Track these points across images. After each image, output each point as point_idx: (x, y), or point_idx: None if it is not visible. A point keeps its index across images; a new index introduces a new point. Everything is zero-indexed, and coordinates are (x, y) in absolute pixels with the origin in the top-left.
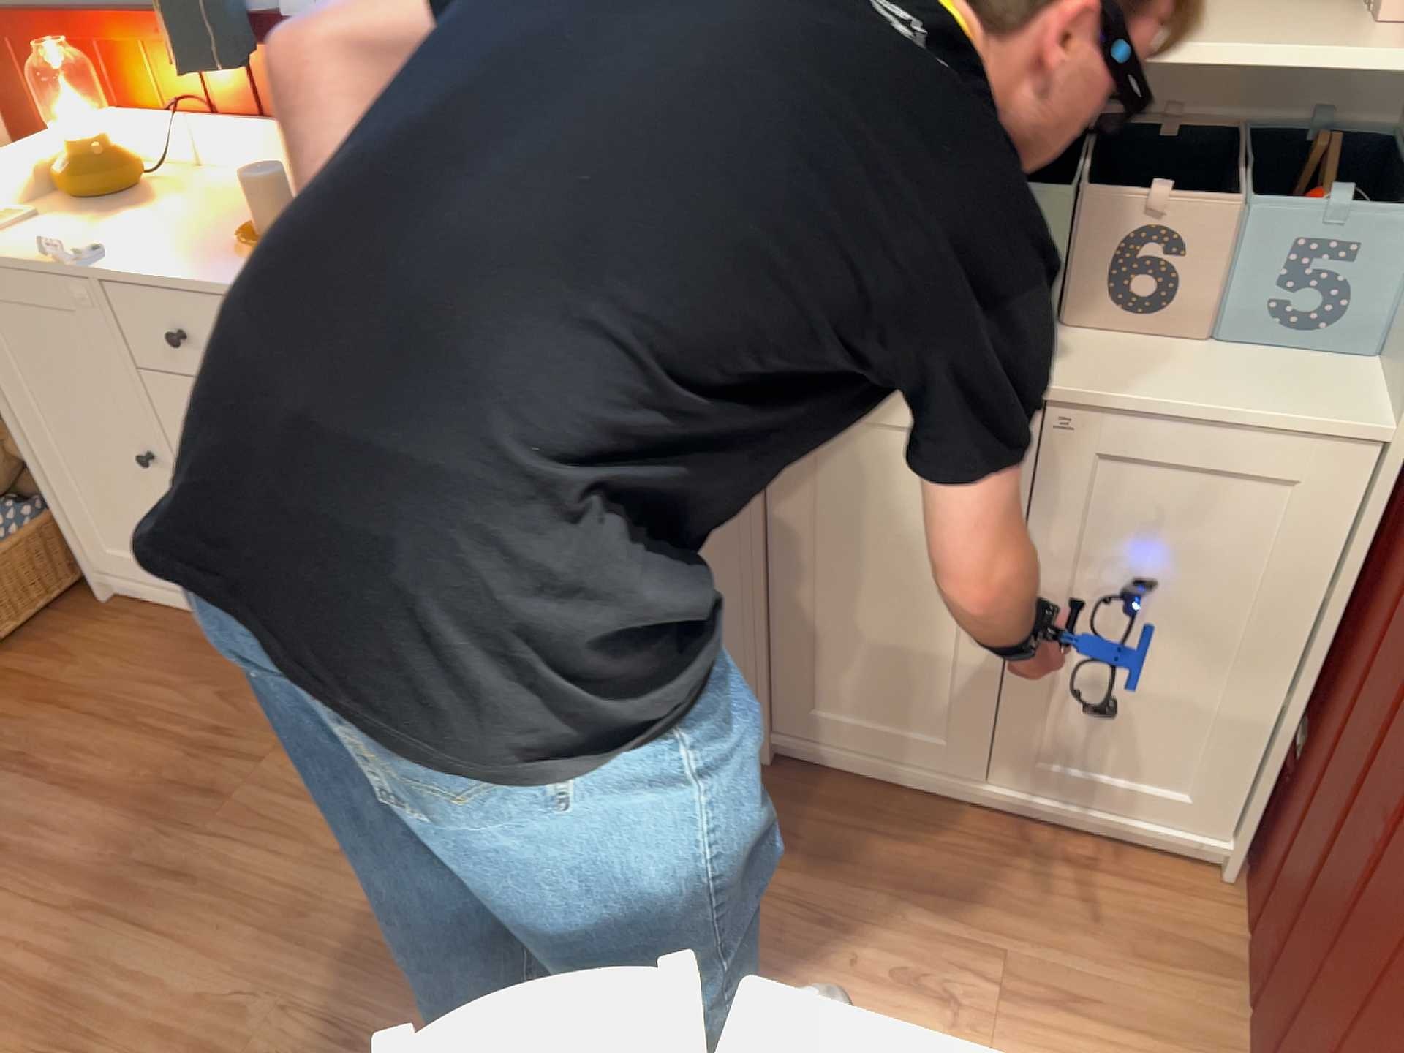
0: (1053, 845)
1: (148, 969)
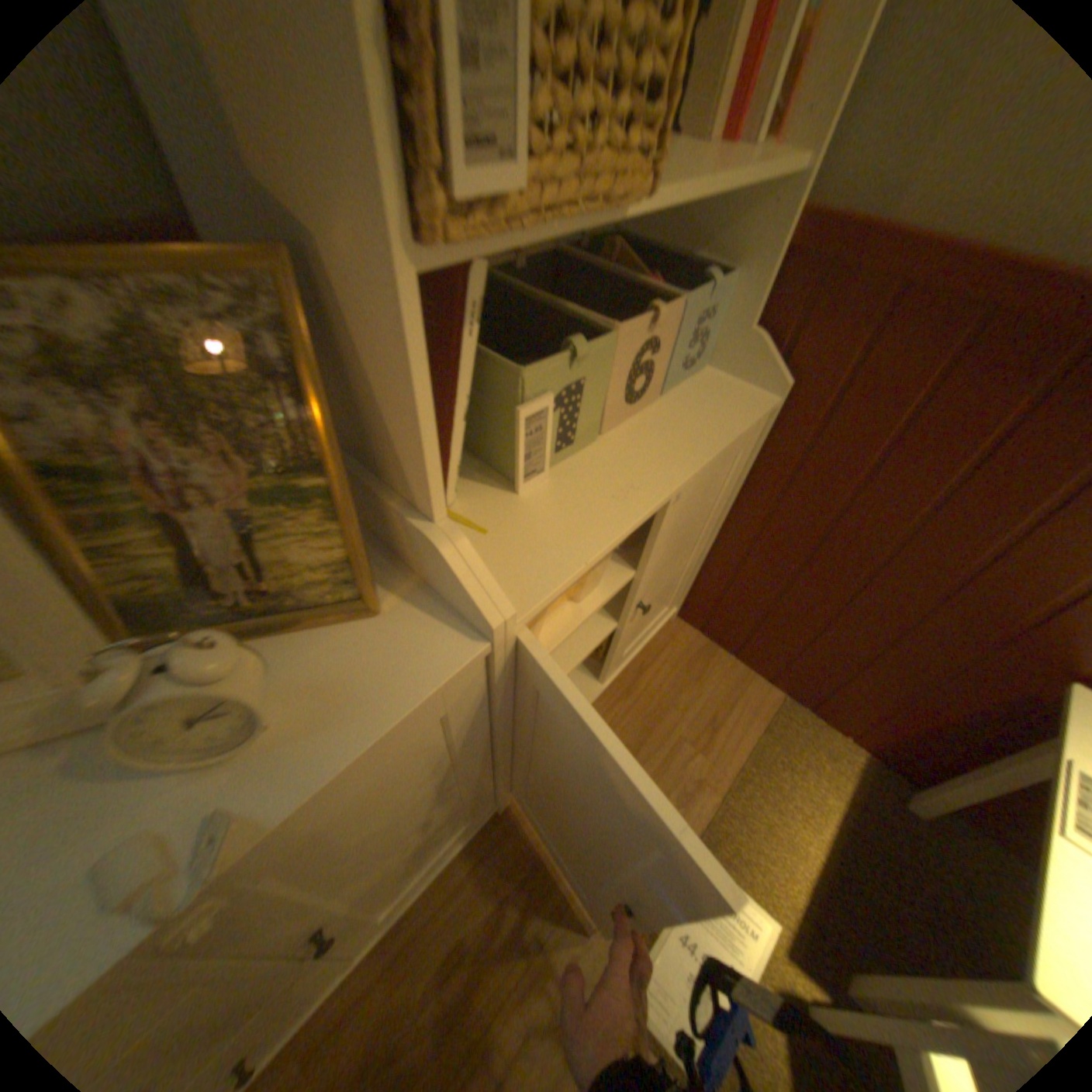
0: (632, 675)
1: None
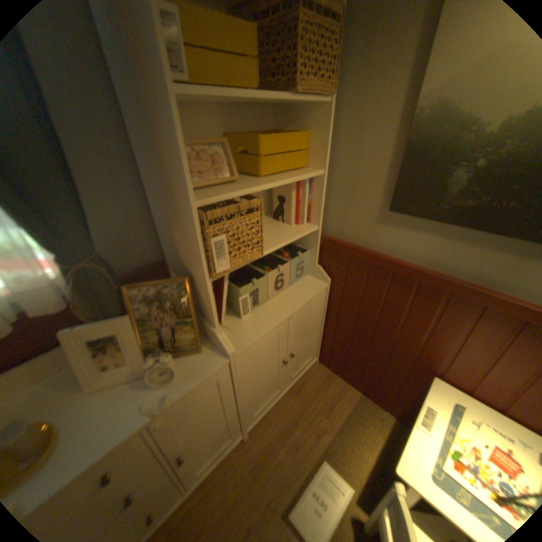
0: (299, 386)
1: None
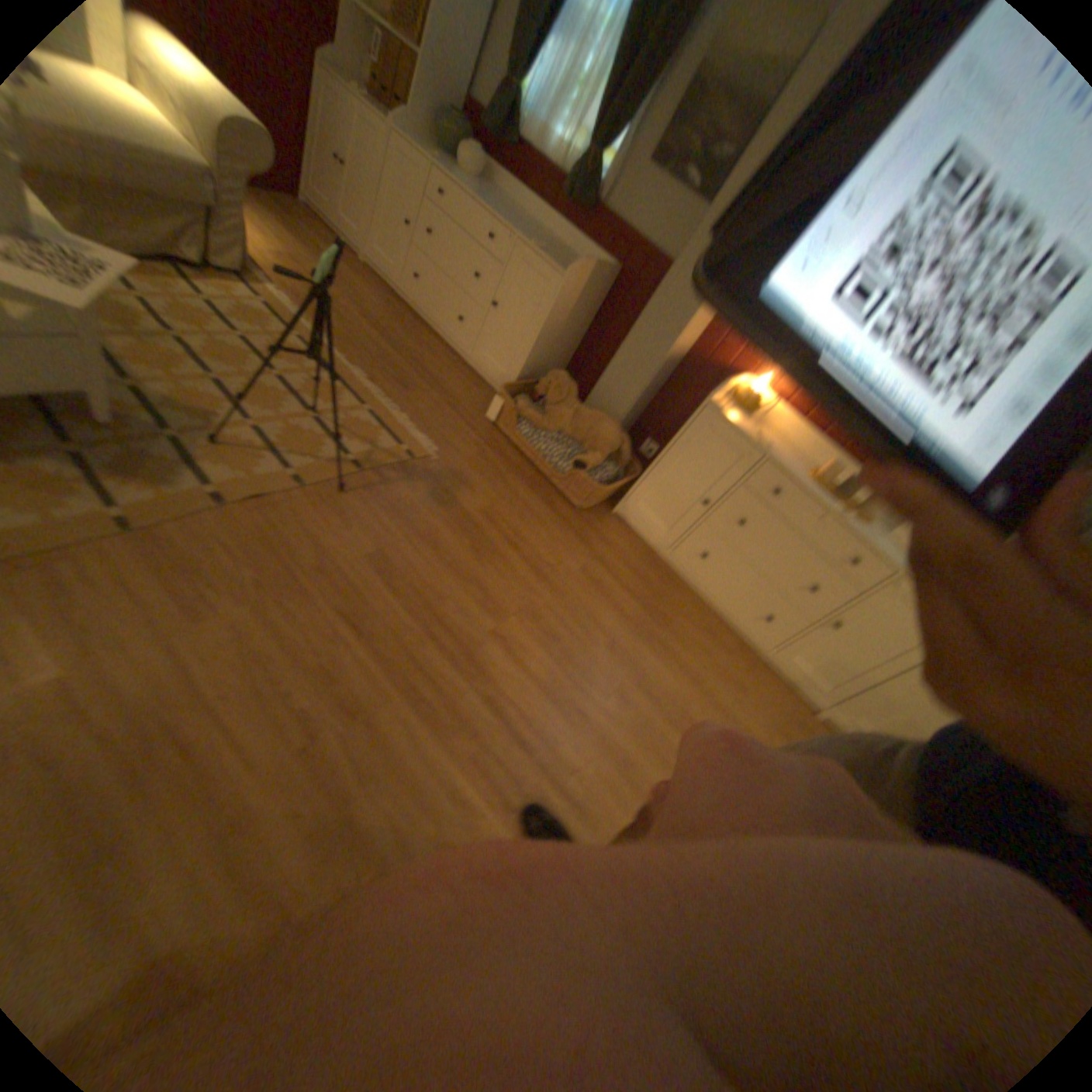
0: None
1: (657, 673)
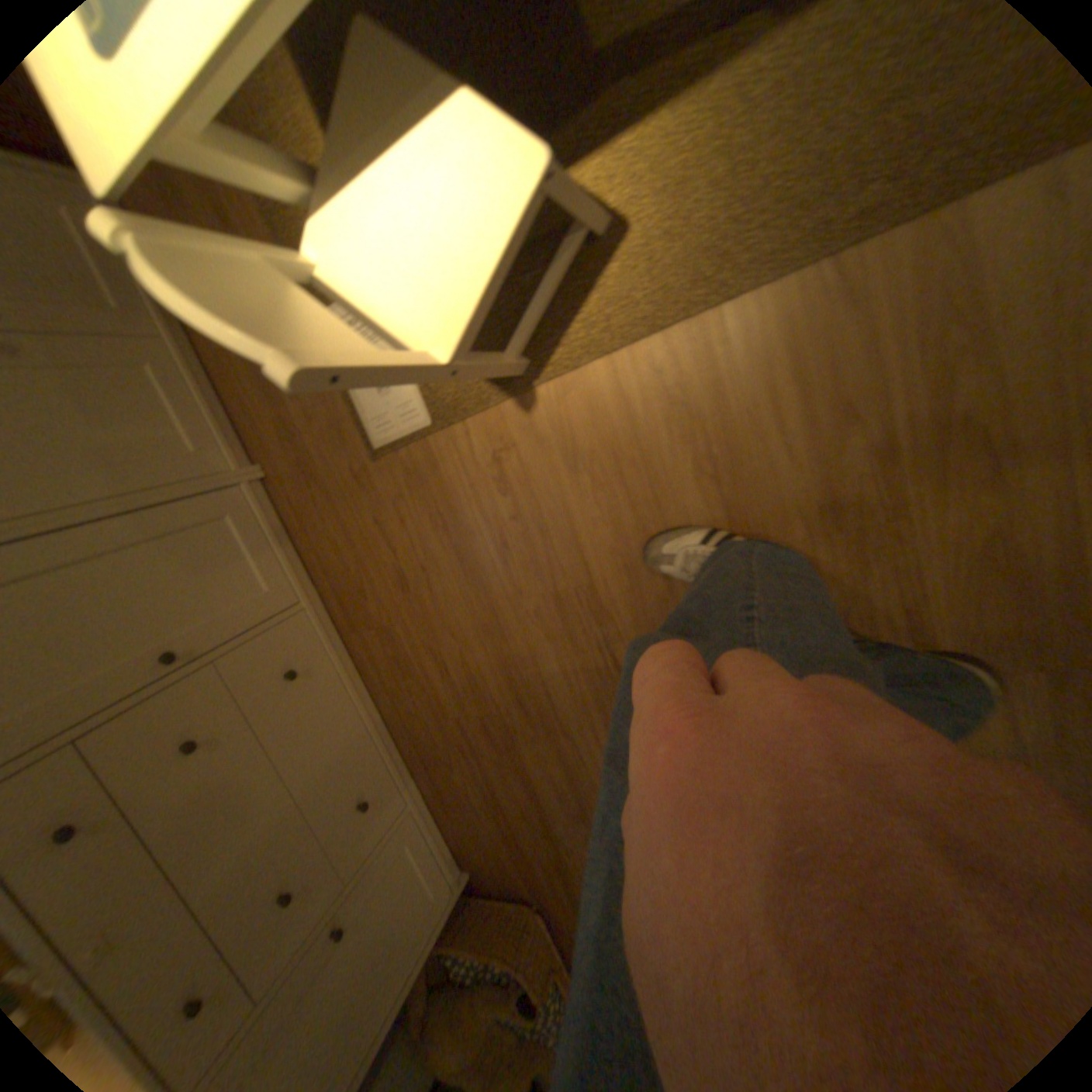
0: None
1: (558, 675)
